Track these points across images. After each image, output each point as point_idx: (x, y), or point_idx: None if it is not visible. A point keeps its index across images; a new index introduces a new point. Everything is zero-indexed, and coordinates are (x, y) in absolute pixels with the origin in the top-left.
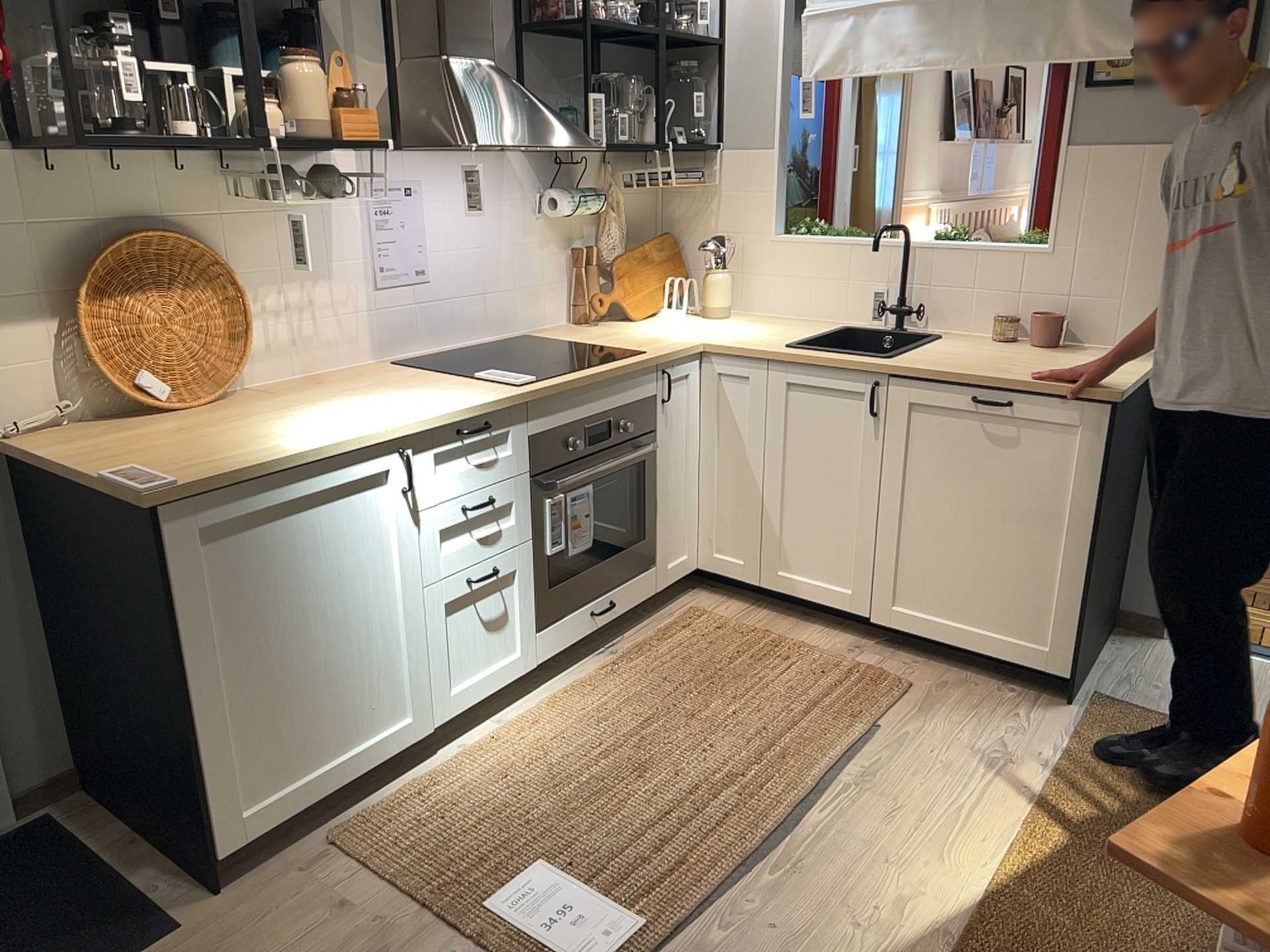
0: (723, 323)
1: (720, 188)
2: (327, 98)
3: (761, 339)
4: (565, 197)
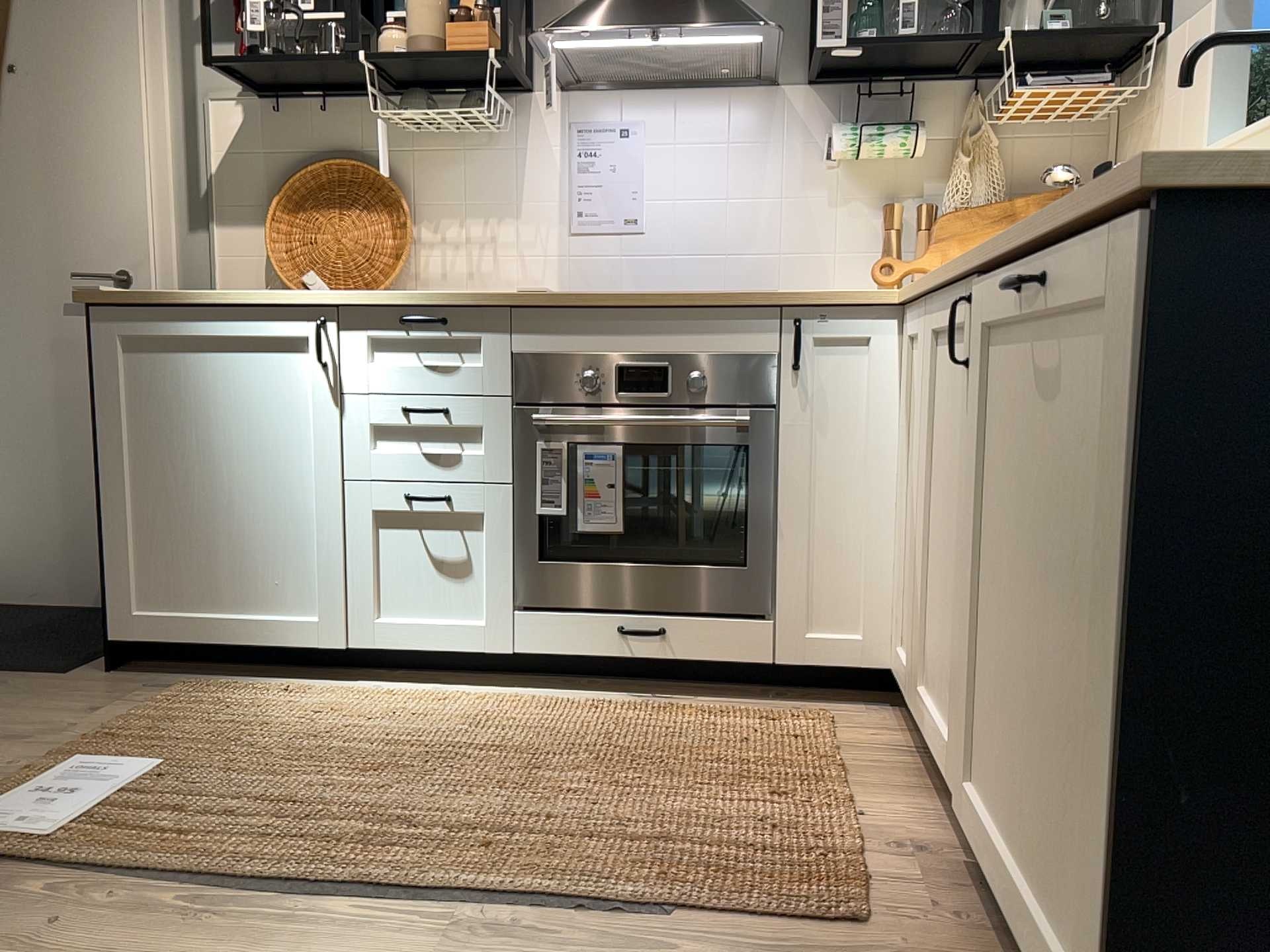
0: None
1: (1158, 101)
2: (432, 15)
3: None
4: (839, 131)
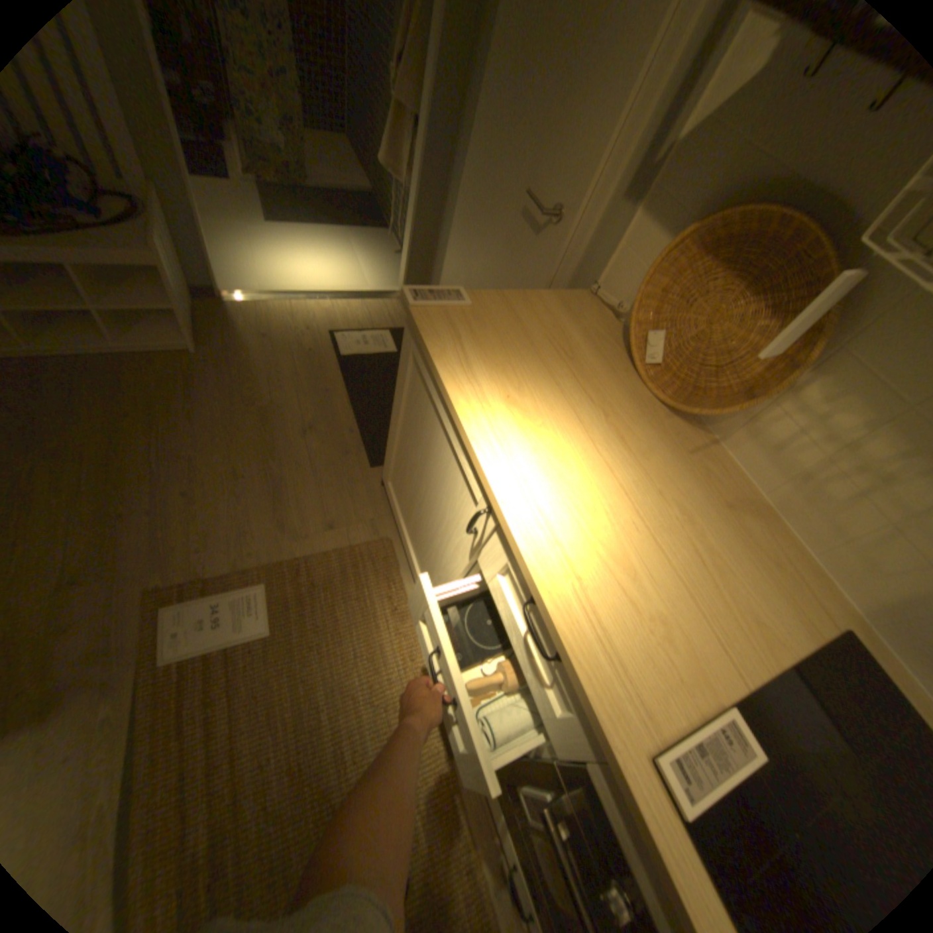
0: None
1: None
2: None
3: None
4: None
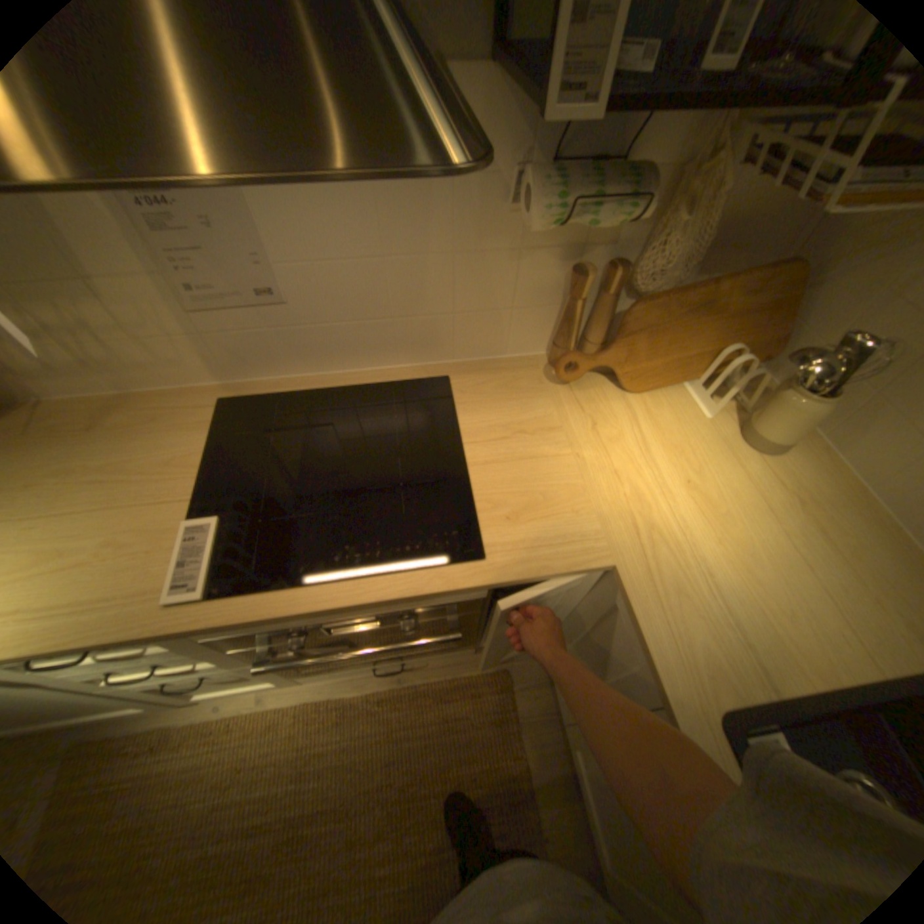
0: (741, 476)
1: None
2: None
3: (718, 622)
4: (545, 193)
